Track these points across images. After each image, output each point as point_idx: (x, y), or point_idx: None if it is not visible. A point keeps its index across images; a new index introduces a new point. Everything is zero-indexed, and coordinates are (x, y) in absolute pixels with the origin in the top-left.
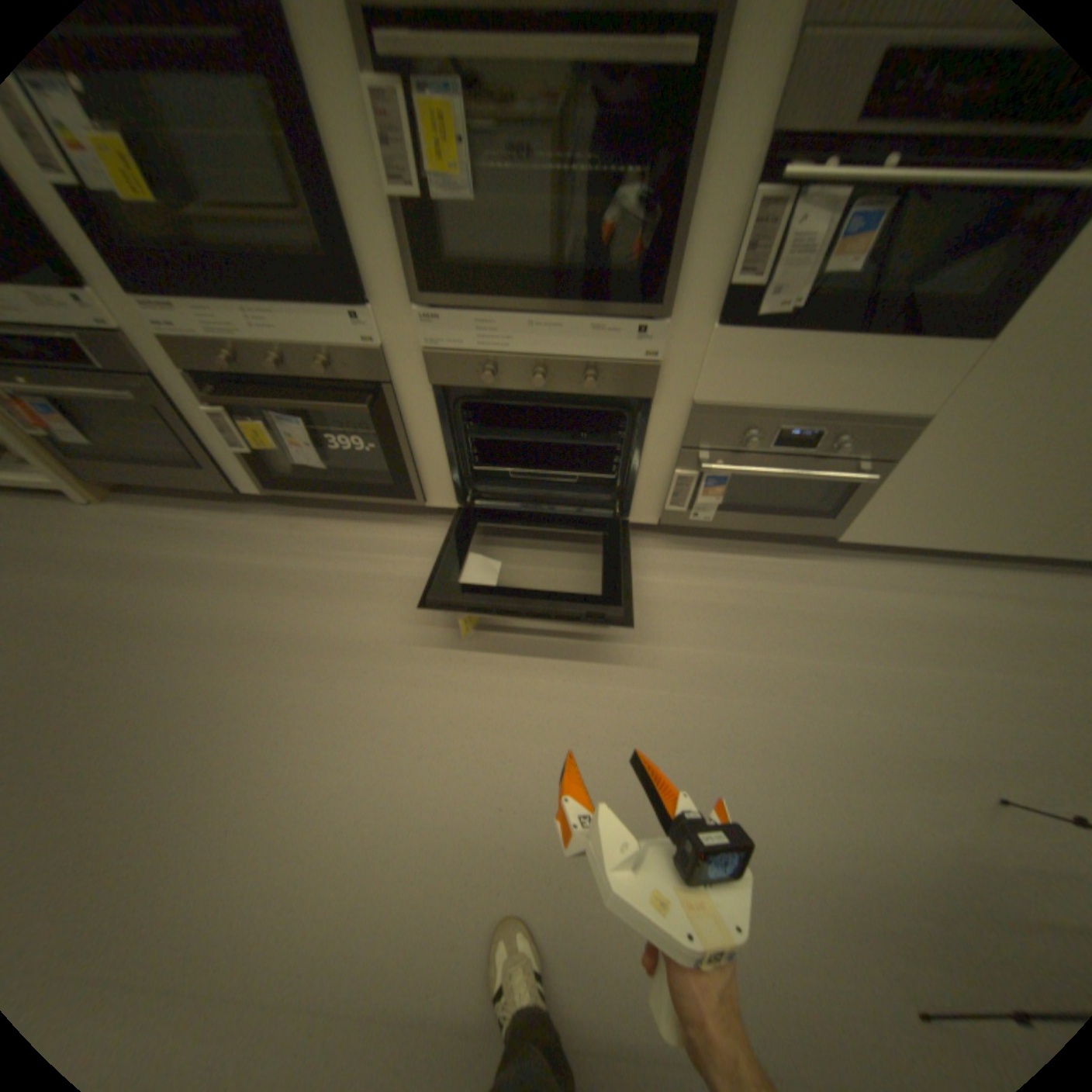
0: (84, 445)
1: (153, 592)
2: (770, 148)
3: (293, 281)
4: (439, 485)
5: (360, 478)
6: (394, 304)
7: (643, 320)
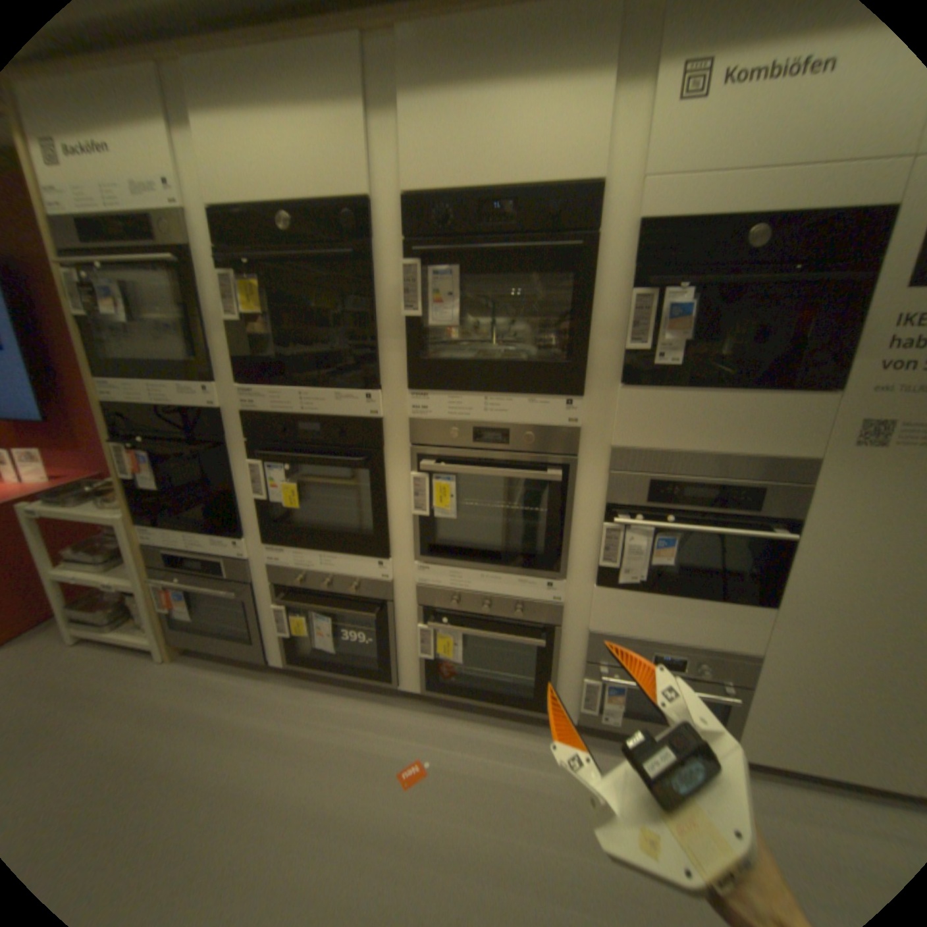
0: (184, 621)
1: (181, 745)
2: (607, 509)
3: (353, 545)
4: (411, 674)
5: (355, 662)
6: (405, 559)
7: (551, 580)
